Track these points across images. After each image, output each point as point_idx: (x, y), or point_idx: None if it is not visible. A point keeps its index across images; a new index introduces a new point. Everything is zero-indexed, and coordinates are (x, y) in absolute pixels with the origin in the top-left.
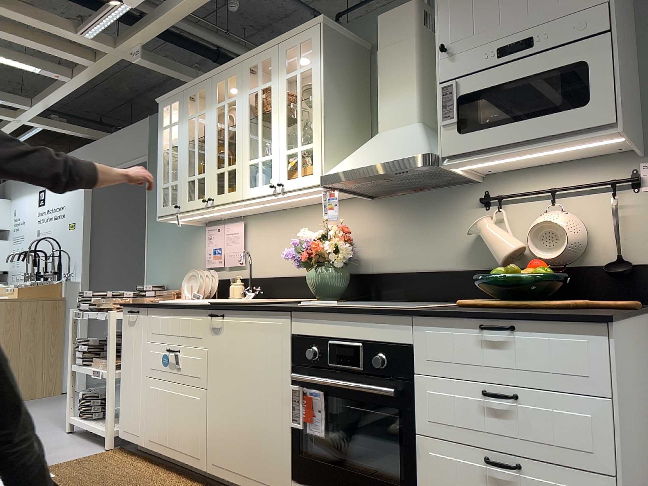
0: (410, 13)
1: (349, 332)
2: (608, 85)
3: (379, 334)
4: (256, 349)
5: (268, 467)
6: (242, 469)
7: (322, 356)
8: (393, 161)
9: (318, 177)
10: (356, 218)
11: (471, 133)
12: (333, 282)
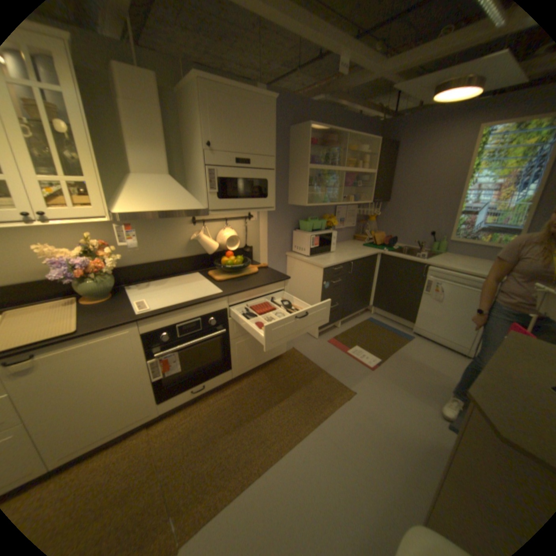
0: (153, 82)
1: (191, 315)
2: (273, 192)
3: (210, 309)
4: (103, 357)
5: (134, 413)
6: (104, 433)
7: (172, 334)
8: (186, 210)
9: (102, 212)
10: (92, 229)
11: (225, 200)
12: (107, 284)
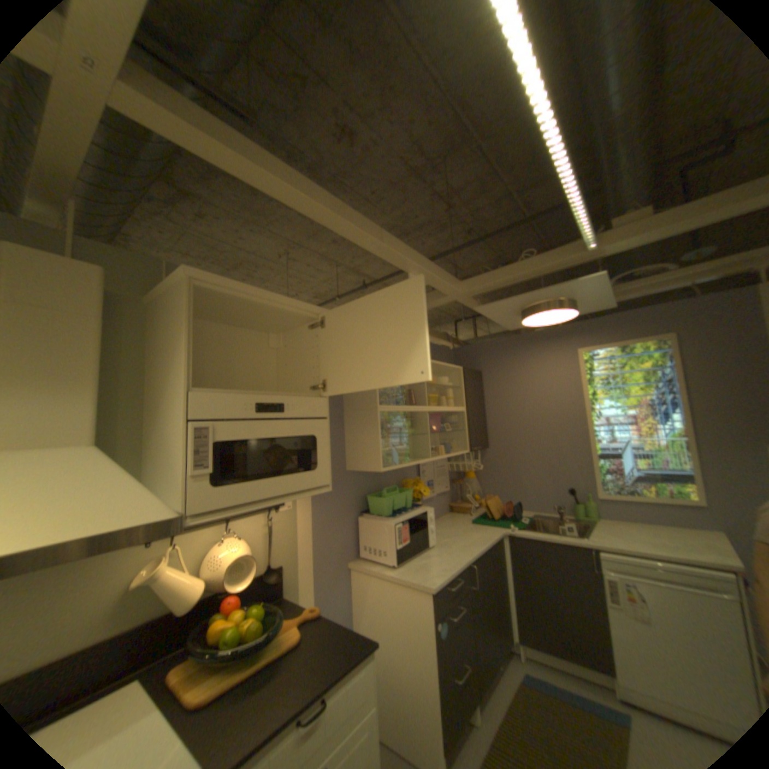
0: (94, 279)
1: None
2: (328, 456)
3: None
4: None
5: None
6: None
7: None
8: (116, 532)
9: None
10: None
11: (228, 486)
12: None
